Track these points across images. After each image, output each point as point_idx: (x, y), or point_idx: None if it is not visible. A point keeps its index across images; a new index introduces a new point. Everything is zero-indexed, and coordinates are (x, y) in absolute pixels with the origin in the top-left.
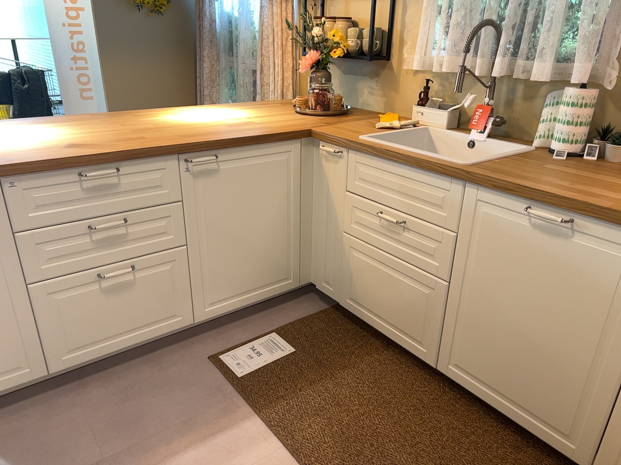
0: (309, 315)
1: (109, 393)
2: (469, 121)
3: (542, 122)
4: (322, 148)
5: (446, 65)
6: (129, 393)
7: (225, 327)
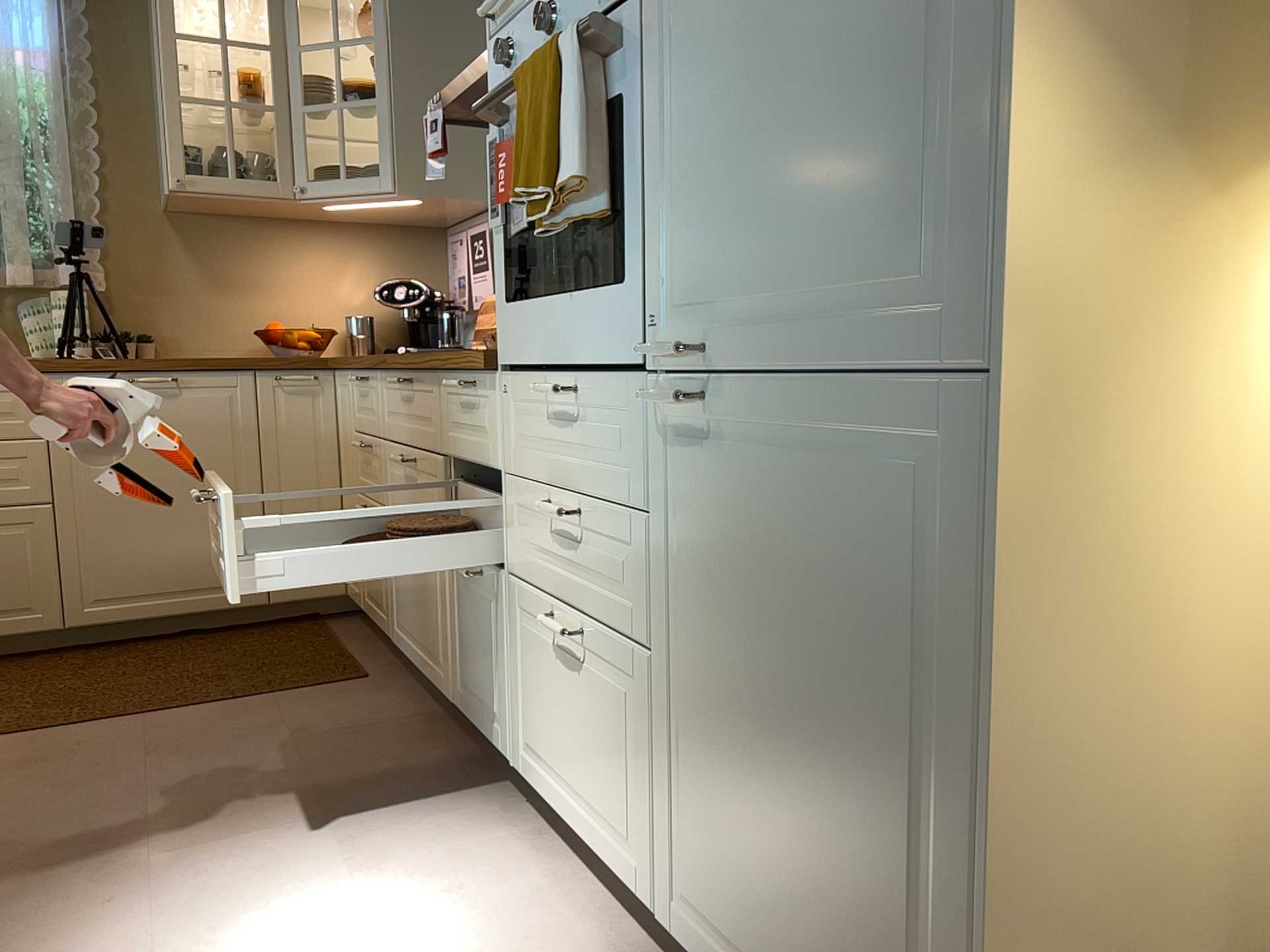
0: None
1: None
2: None
3: (23, 336)
4: None
5: None
6: None
7: None
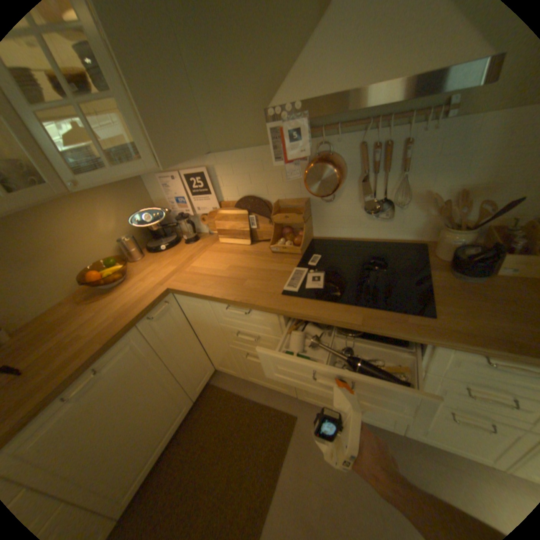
0: None
1: None
2: None
3: None
4: None
5: None
6: None
7: None
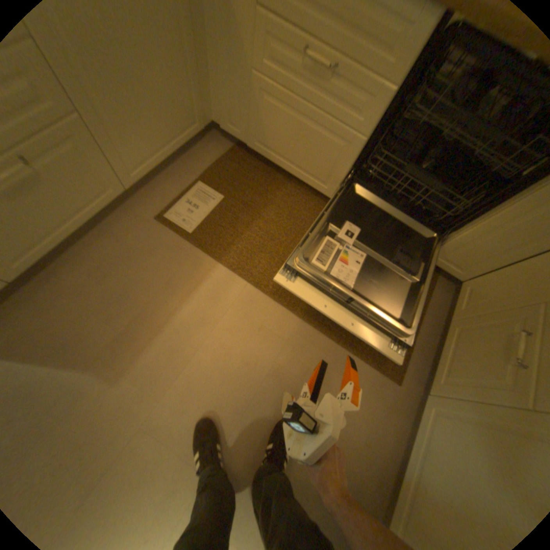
0: (220, 156)
1: (83, 275)
2: None
3: None
4: None
5: None
6: (101, 270)
7: (152, 181)
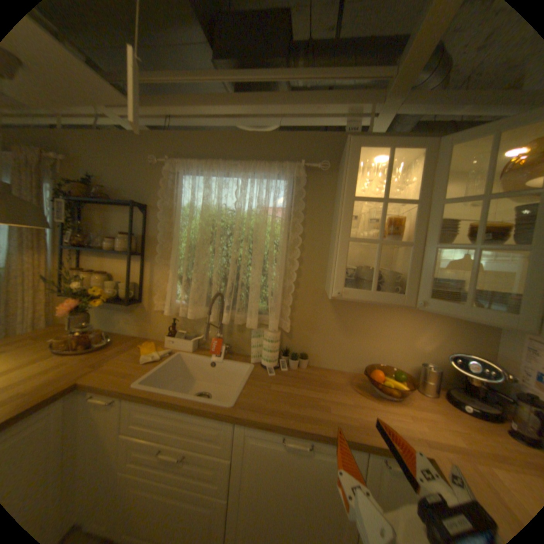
0: None
1: None
2: (206, 342)
3: (251, 344)
4: (90, 401)
5: (191, 314)
6: None
7: None
